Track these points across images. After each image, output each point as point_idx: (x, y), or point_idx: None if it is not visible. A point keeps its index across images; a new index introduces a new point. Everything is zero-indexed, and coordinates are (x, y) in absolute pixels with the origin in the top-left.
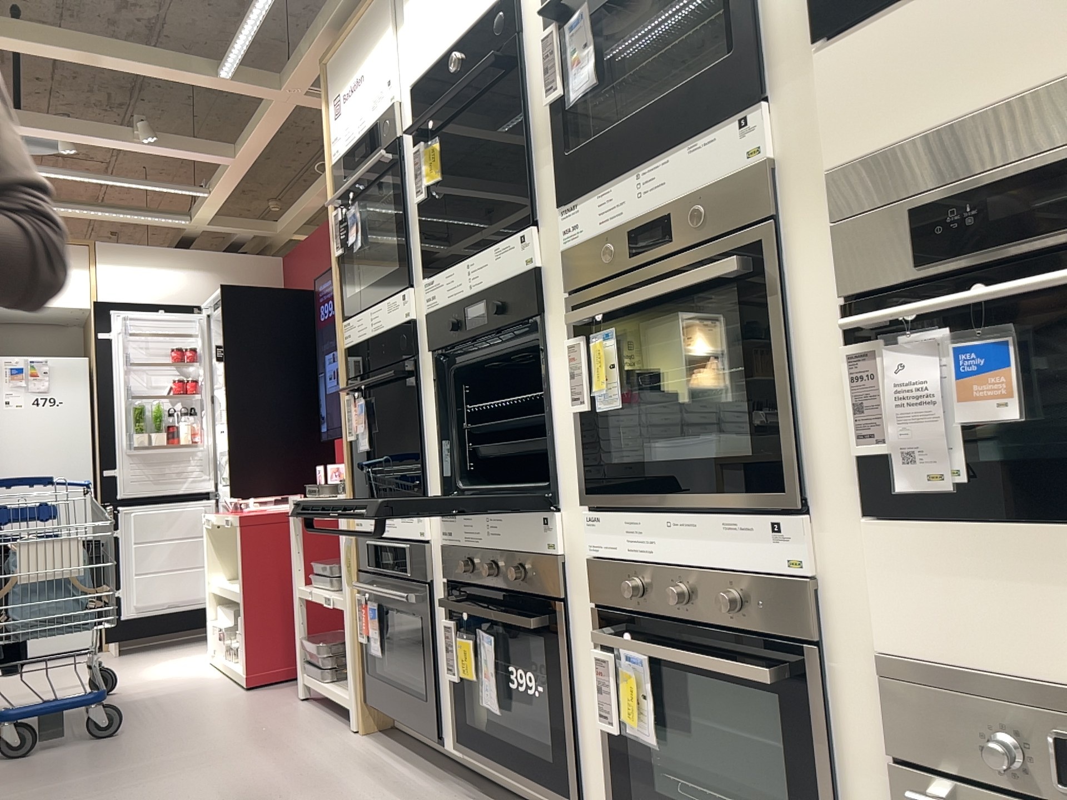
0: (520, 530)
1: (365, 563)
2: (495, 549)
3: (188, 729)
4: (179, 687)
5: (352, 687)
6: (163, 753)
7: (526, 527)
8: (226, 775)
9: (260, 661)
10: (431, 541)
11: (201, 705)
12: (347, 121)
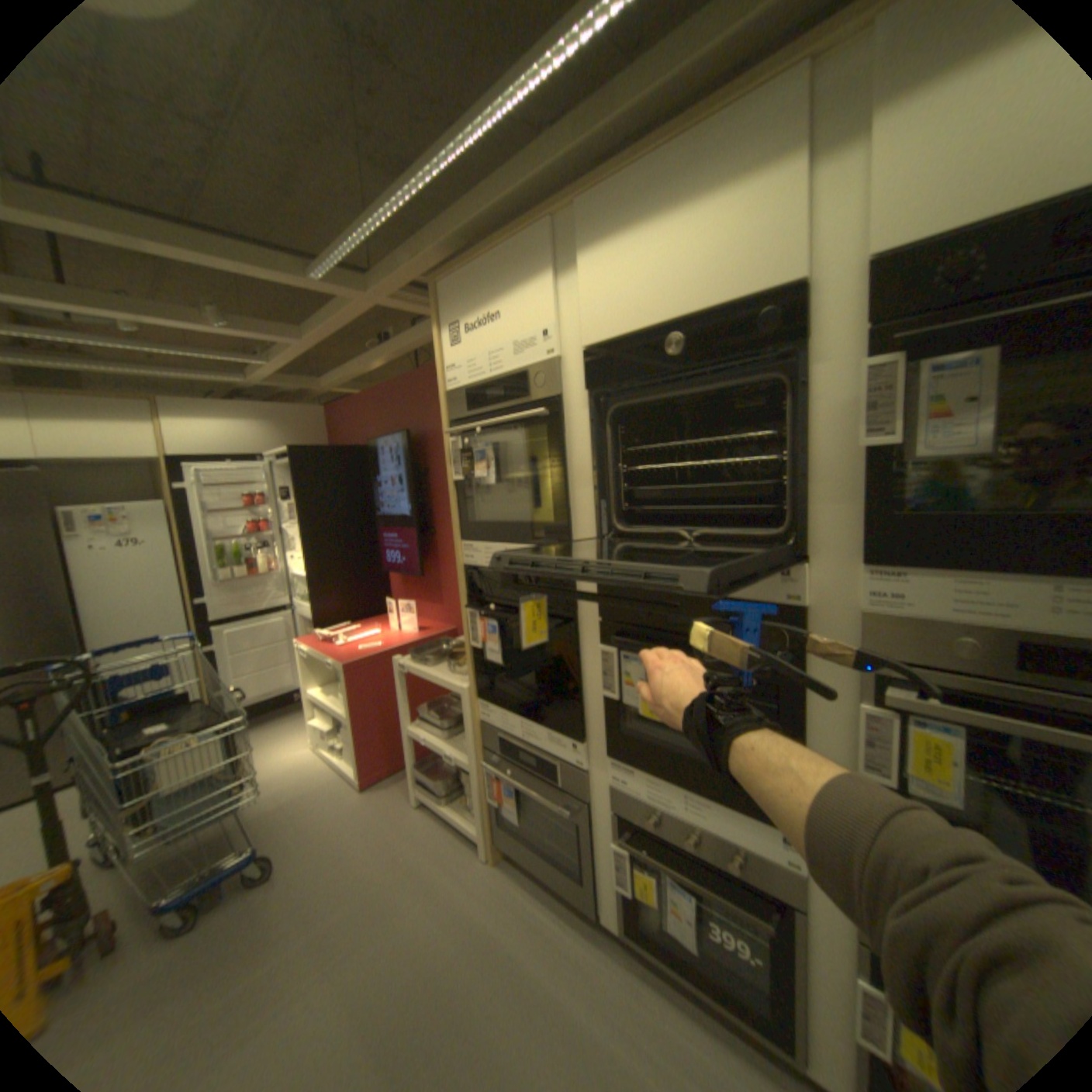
0: (742, 830)
1: (495, 749)
2: (698, 827)
3: (333, 867)
4: (298, 793)
5: (481, 834)
6: (324, 913)
7: (753, 831)
8: (401, 952)
9: (368, 772)
10: (591, 772)
11: (329, 823)
12: (470, 352)
